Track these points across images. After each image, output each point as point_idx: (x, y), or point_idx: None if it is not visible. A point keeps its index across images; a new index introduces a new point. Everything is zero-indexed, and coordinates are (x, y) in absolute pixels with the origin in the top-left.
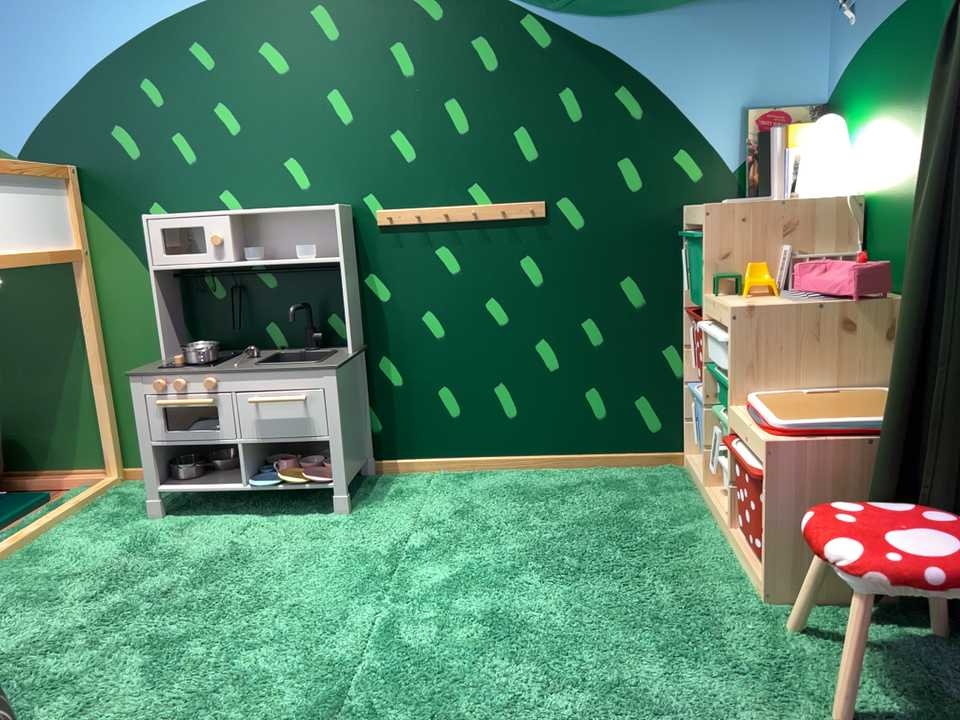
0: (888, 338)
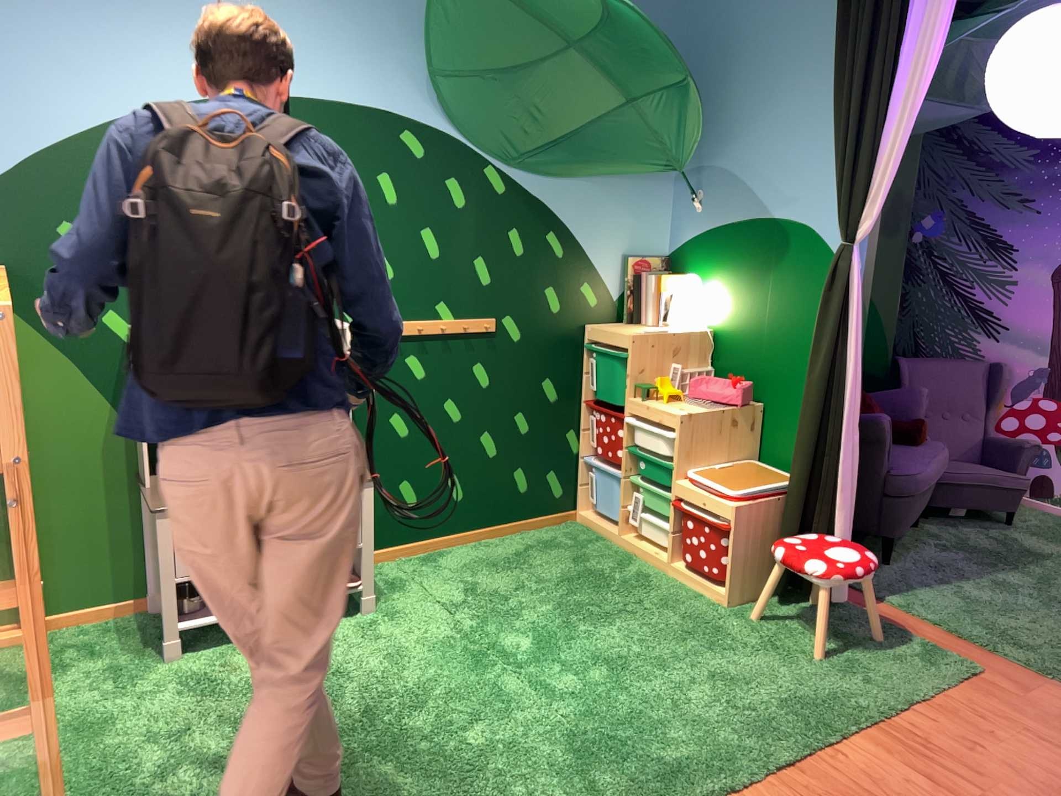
0: (746, 428)
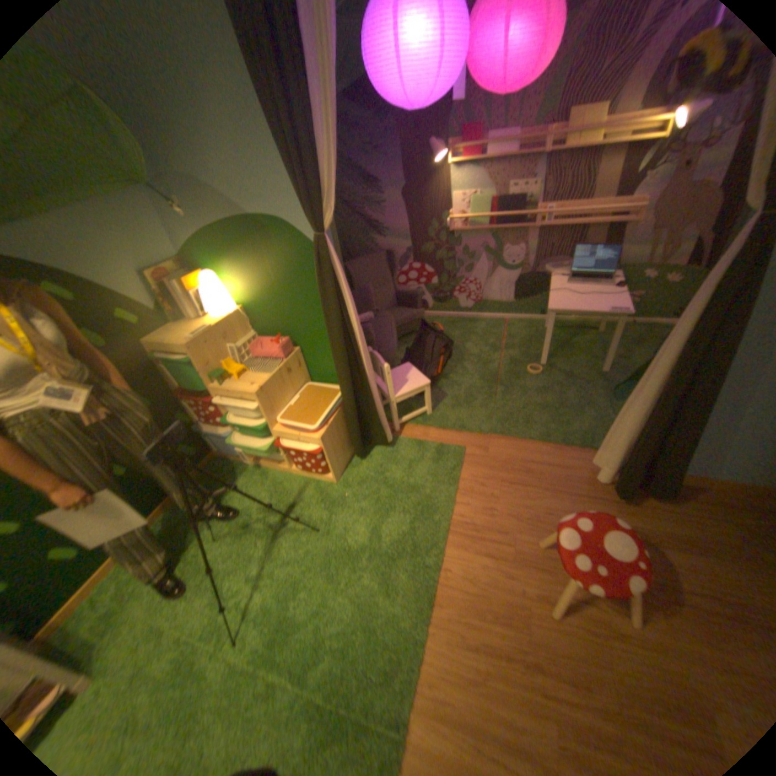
0: (299, 366)
